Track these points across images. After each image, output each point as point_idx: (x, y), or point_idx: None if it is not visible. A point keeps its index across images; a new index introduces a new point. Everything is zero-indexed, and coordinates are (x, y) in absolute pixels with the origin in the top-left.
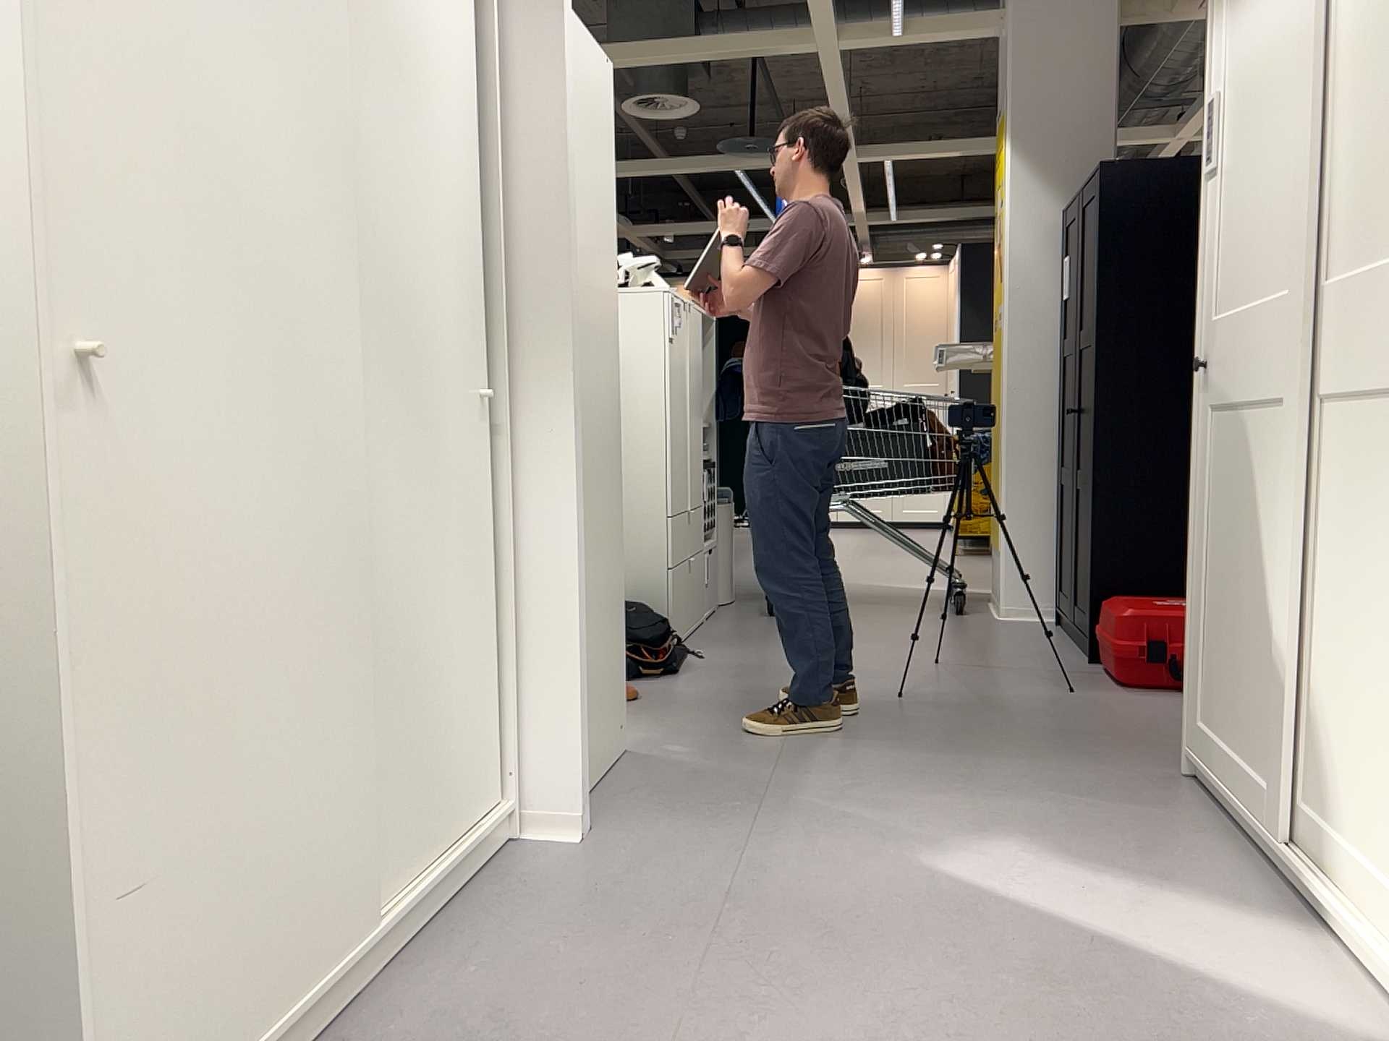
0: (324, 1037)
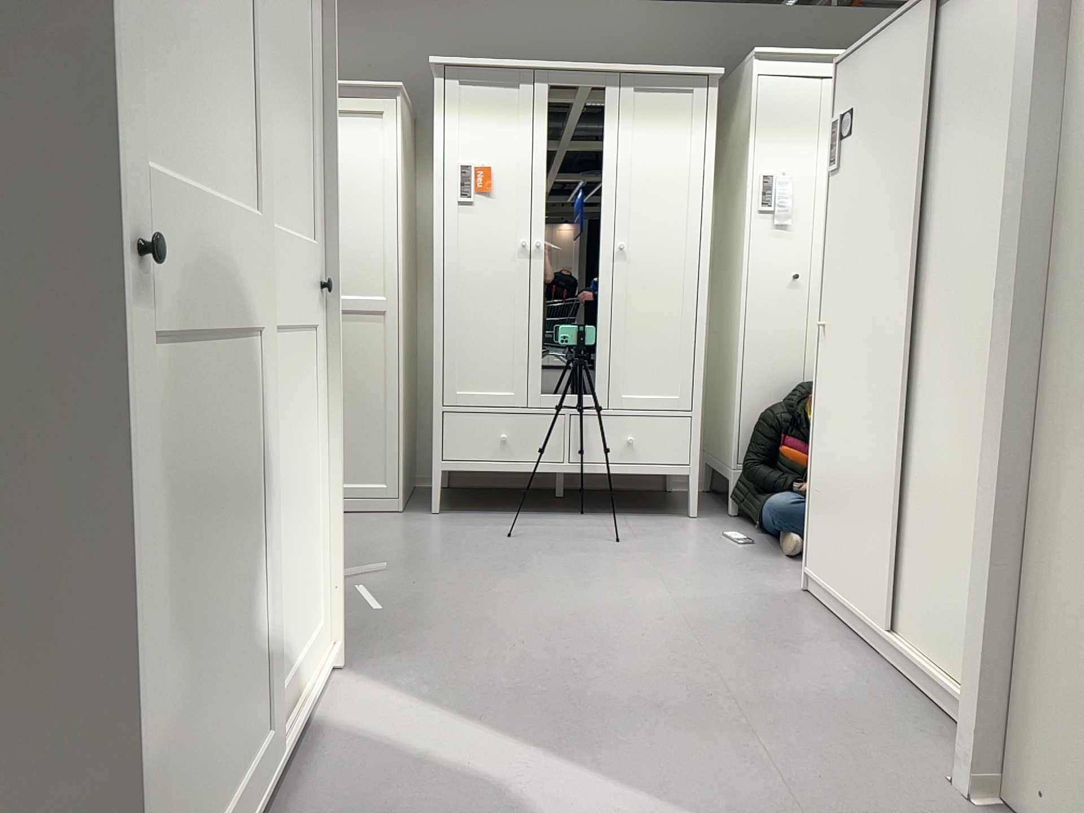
0: (848, 631)
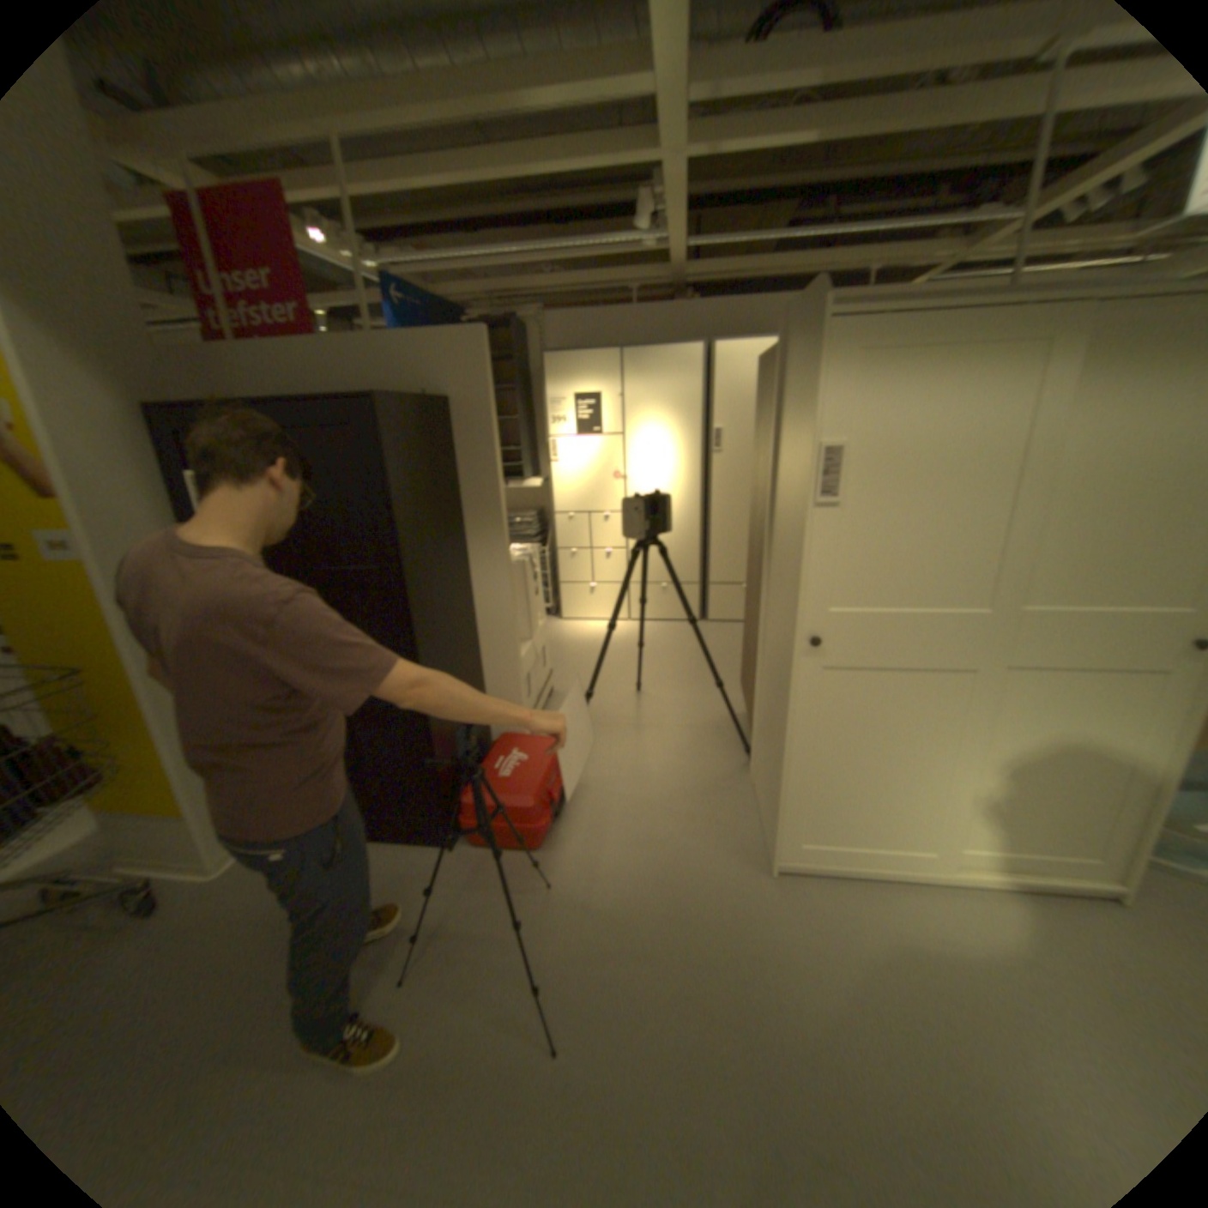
0: None
